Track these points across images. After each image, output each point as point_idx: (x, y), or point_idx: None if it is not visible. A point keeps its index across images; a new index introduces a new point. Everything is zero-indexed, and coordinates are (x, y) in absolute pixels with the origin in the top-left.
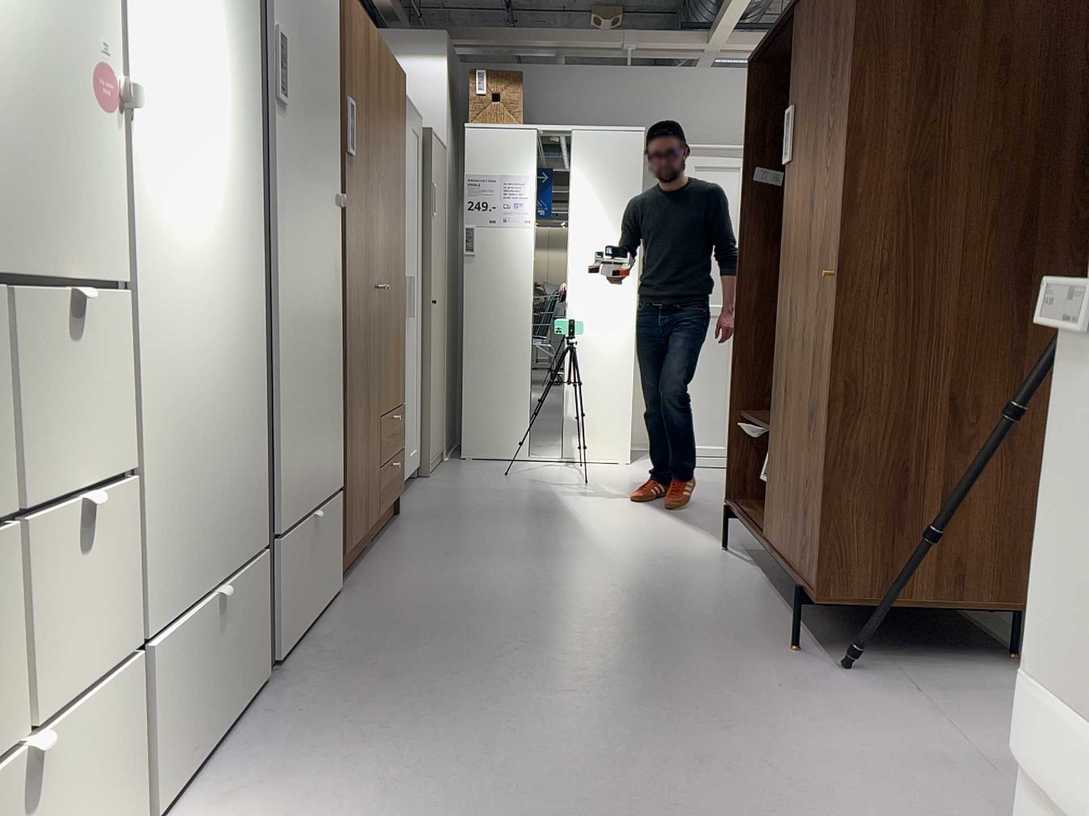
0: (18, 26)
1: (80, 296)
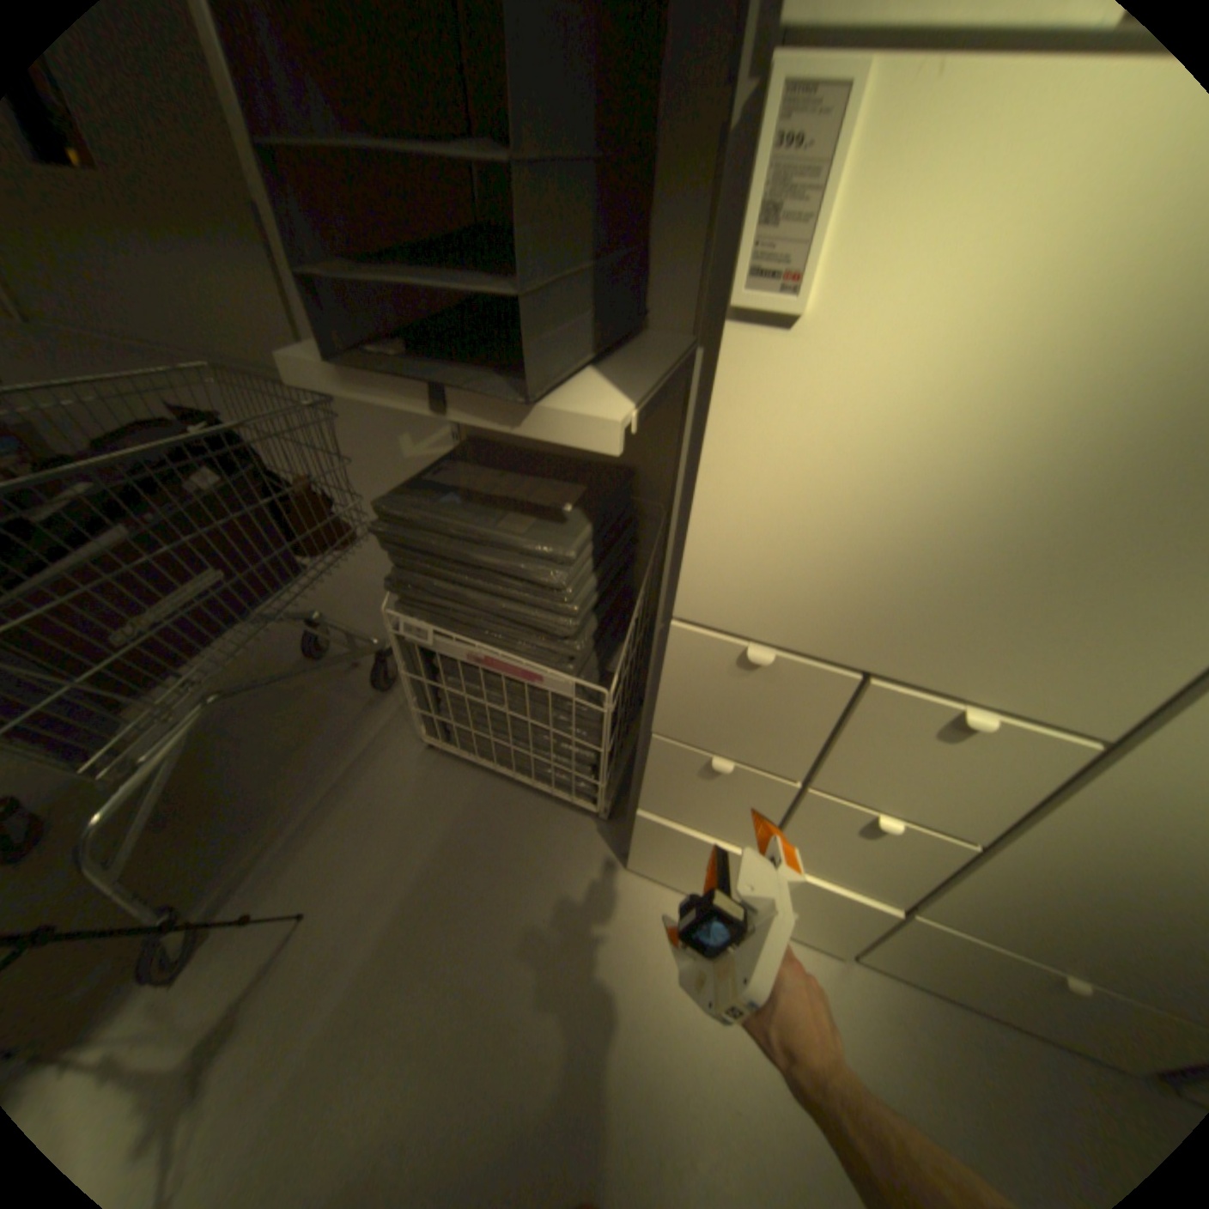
0: (1075, 481)
1: (985, 728)
